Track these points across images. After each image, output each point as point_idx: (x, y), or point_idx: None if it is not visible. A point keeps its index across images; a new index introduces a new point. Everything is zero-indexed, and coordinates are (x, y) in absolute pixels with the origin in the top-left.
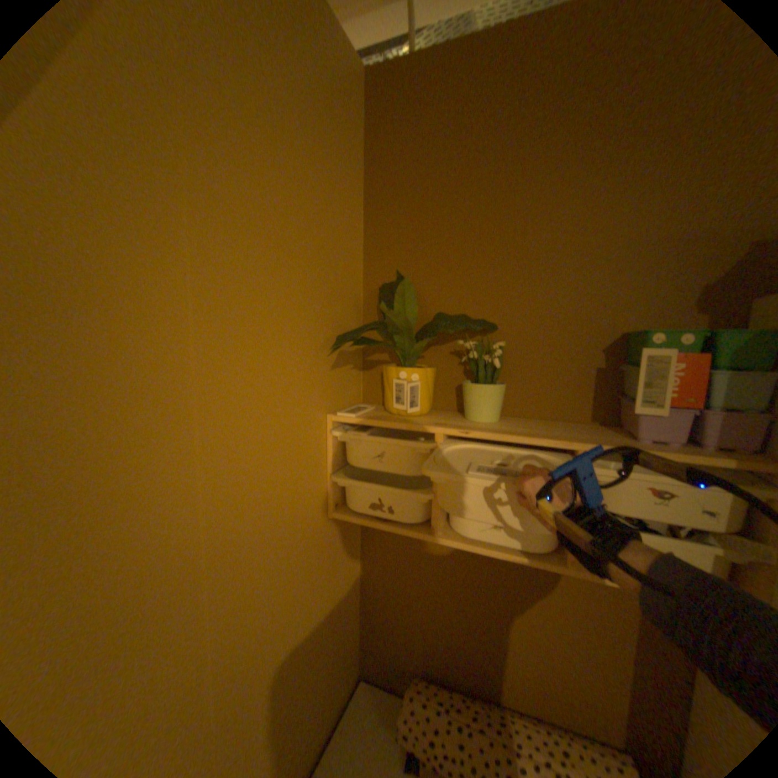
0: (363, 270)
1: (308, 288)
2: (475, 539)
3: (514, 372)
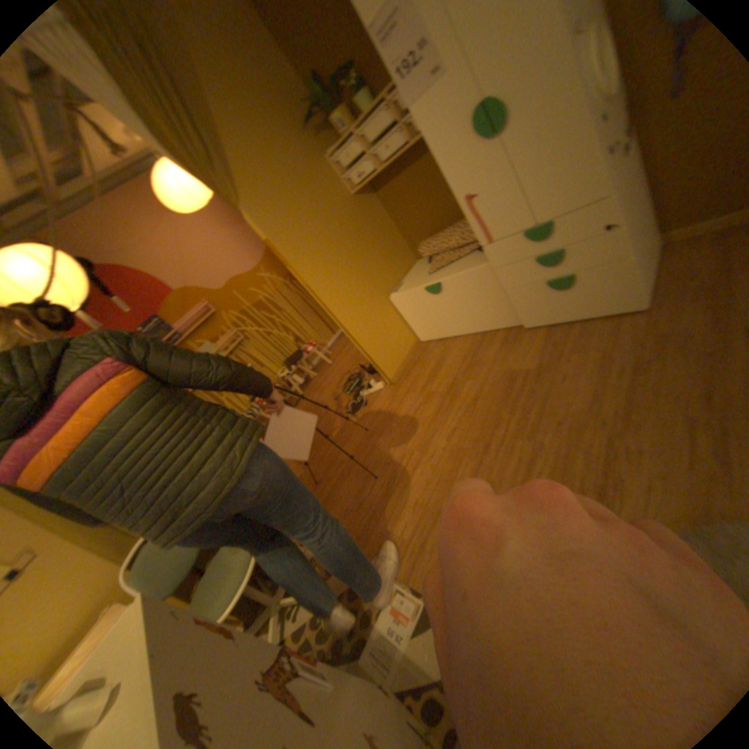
0: (301, 79)
1: (285, 111)
2: (387, 157)
3: (372, 74)
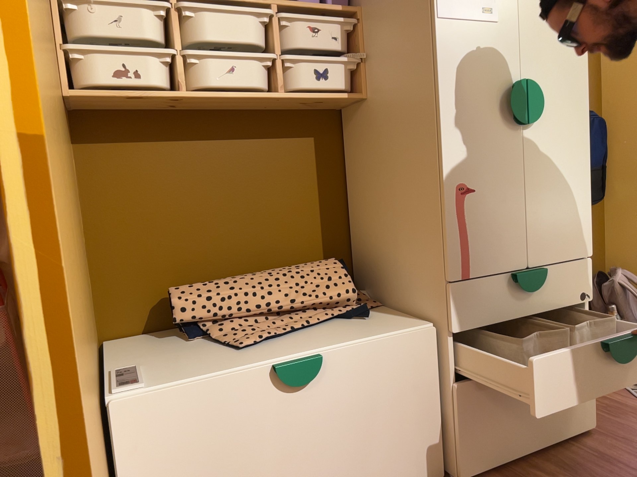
0: None
1: None
2: (216, 87)
3: None
